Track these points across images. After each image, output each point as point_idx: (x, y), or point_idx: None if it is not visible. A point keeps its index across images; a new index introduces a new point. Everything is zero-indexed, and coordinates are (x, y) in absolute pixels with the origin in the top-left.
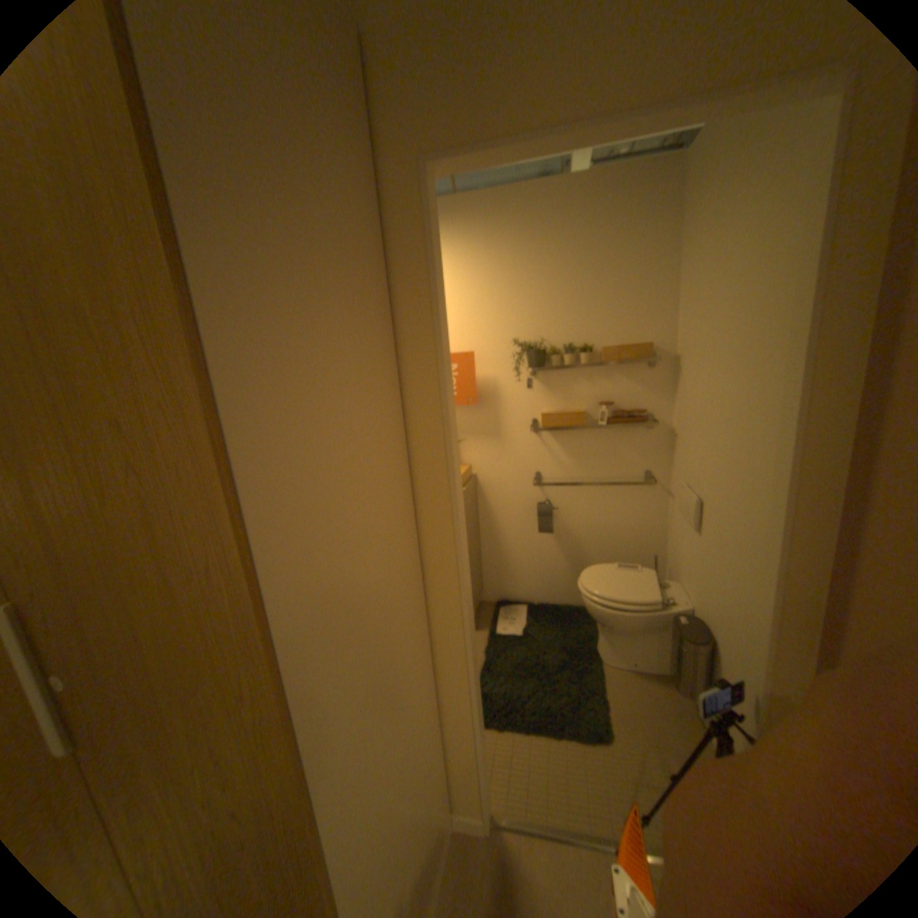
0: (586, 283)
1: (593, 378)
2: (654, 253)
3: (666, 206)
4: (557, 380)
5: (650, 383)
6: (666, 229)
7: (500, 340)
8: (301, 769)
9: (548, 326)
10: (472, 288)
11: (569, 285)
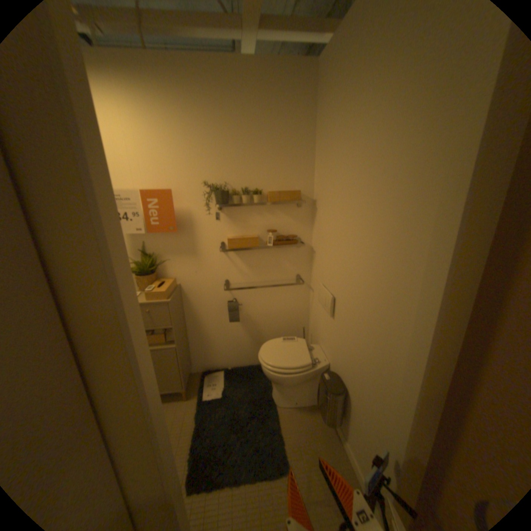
0: (254, 142)
1: (260, 212)
2: (298, 126)
3: (305, 94)
4: (236, 213)
5: (296, 216)
6: (305, 110)
7: (191, 180)
8: None
9: (227, 172)
10: (164, 134)
11: (242, 142)
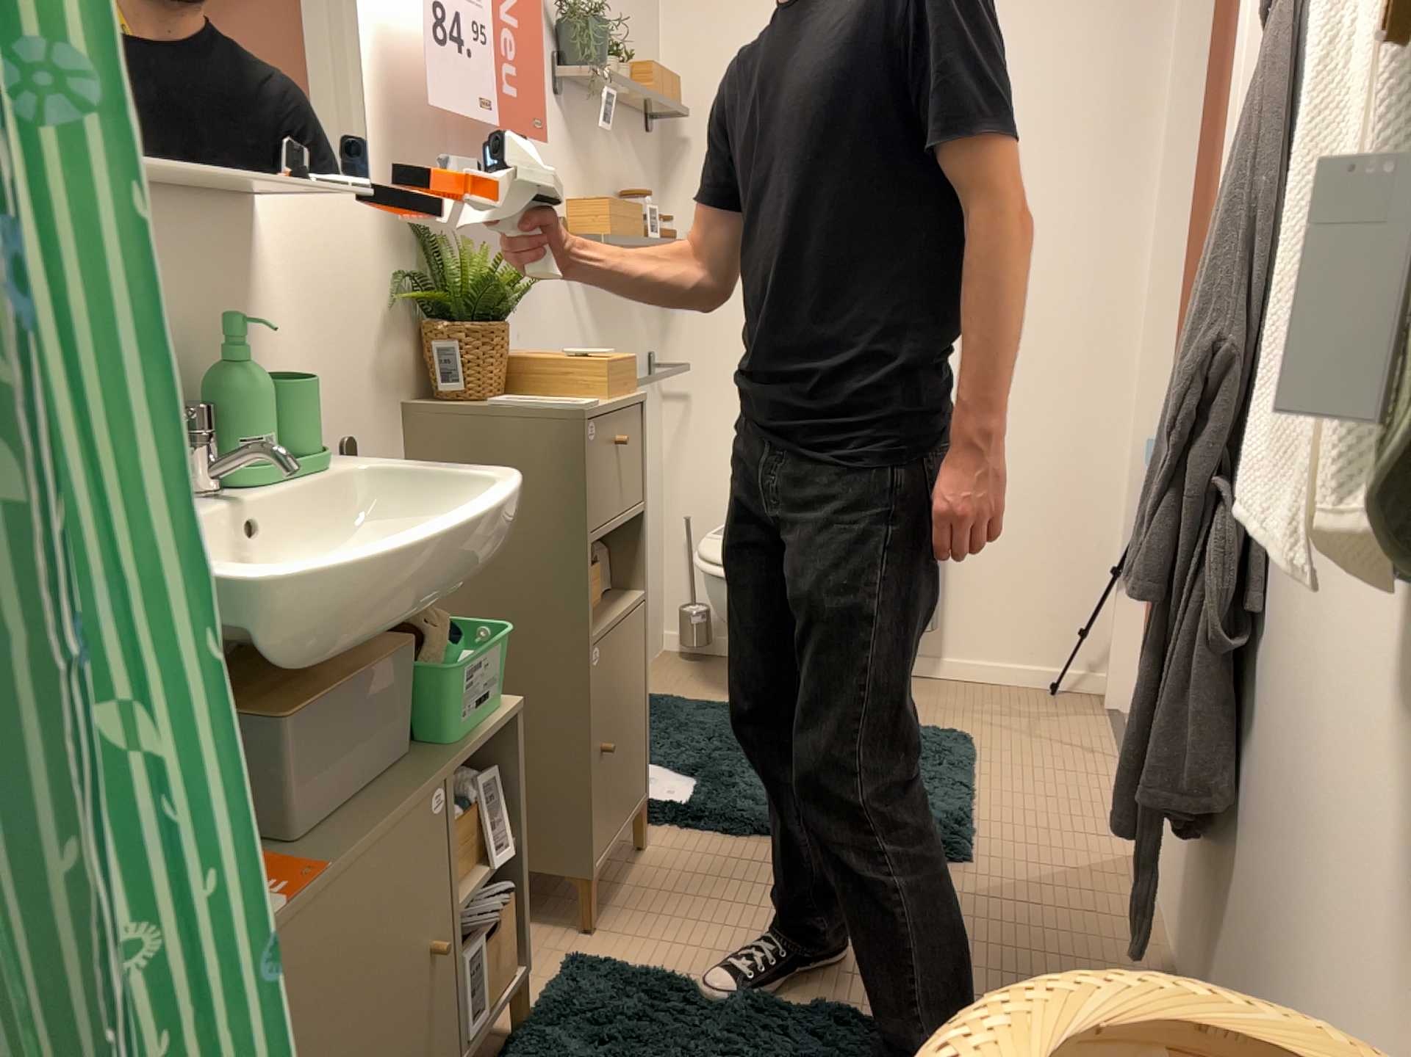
0: None
1: (610, 138)
2: None
3: None
4: (581, 127)
5: (647, 171)
6: None
7: None
8: None
9: None
10: None
11: None
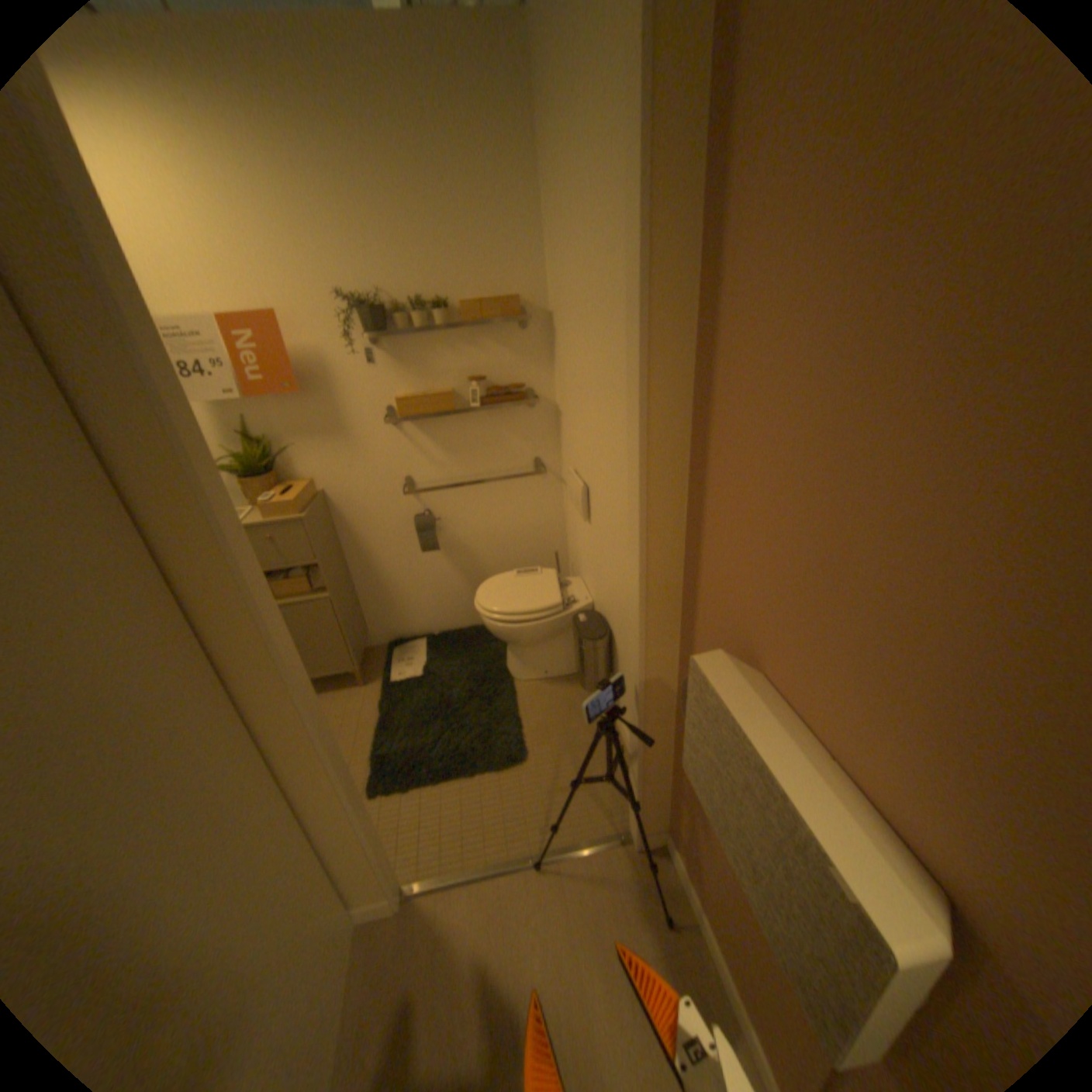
0: (420, 204)
1: (452, 345)
2: (502, 166)
3: (508, 95)
4: (406, 350)
5: (521, 350)
6: (511, 131)
7: (312, 291)
8: None
9: (378, 270)
10: (244, 200)
11: (397, 206)
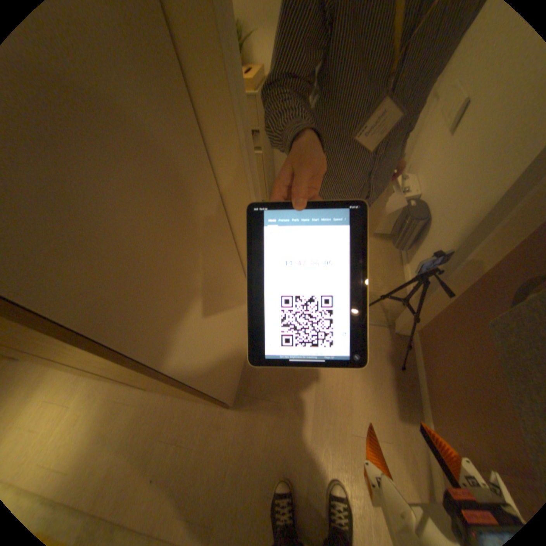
0: None
1: None
2: None
3: None
4: None
5: None
6: None
7: None
8: (109, 351)
9: None
10: None
11: None
